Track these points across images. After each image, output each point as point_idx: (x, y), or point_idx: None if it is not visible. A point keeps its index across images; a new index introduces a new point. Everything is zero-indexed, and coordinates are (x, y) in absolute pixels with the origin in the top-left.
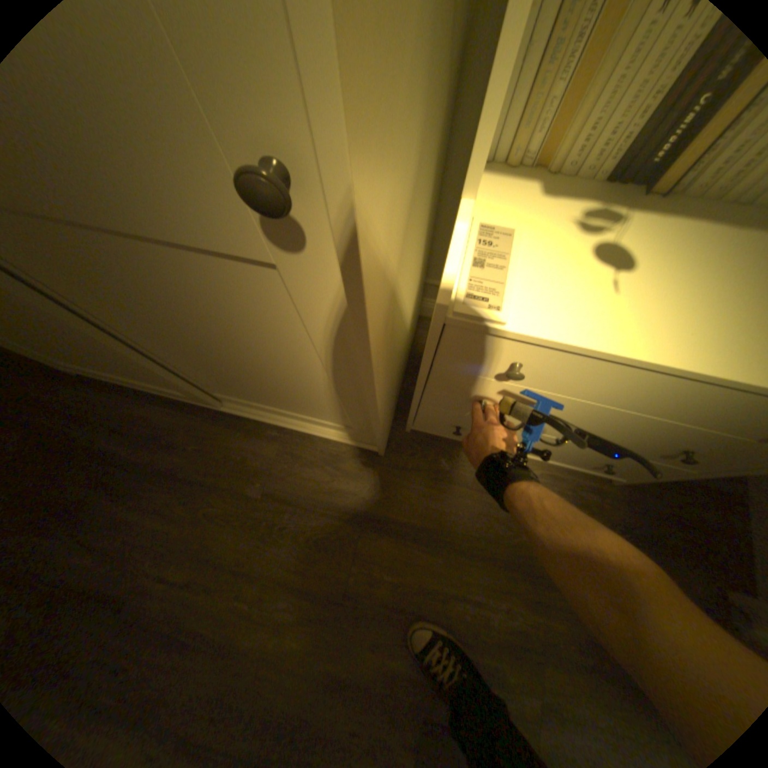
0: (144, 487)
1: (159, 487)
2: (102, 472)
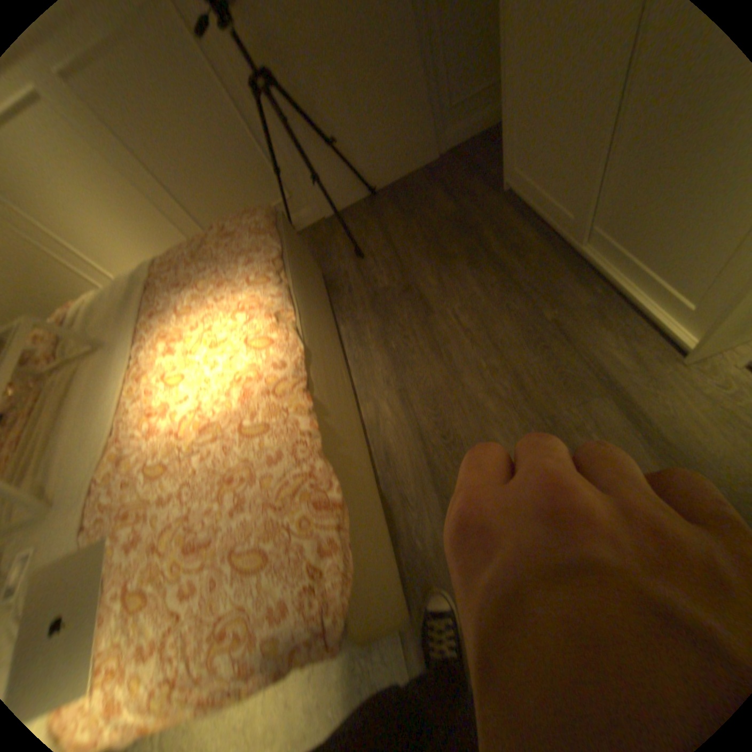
0: (490, 269)
1: (498, 274)
2: (477, 248)
